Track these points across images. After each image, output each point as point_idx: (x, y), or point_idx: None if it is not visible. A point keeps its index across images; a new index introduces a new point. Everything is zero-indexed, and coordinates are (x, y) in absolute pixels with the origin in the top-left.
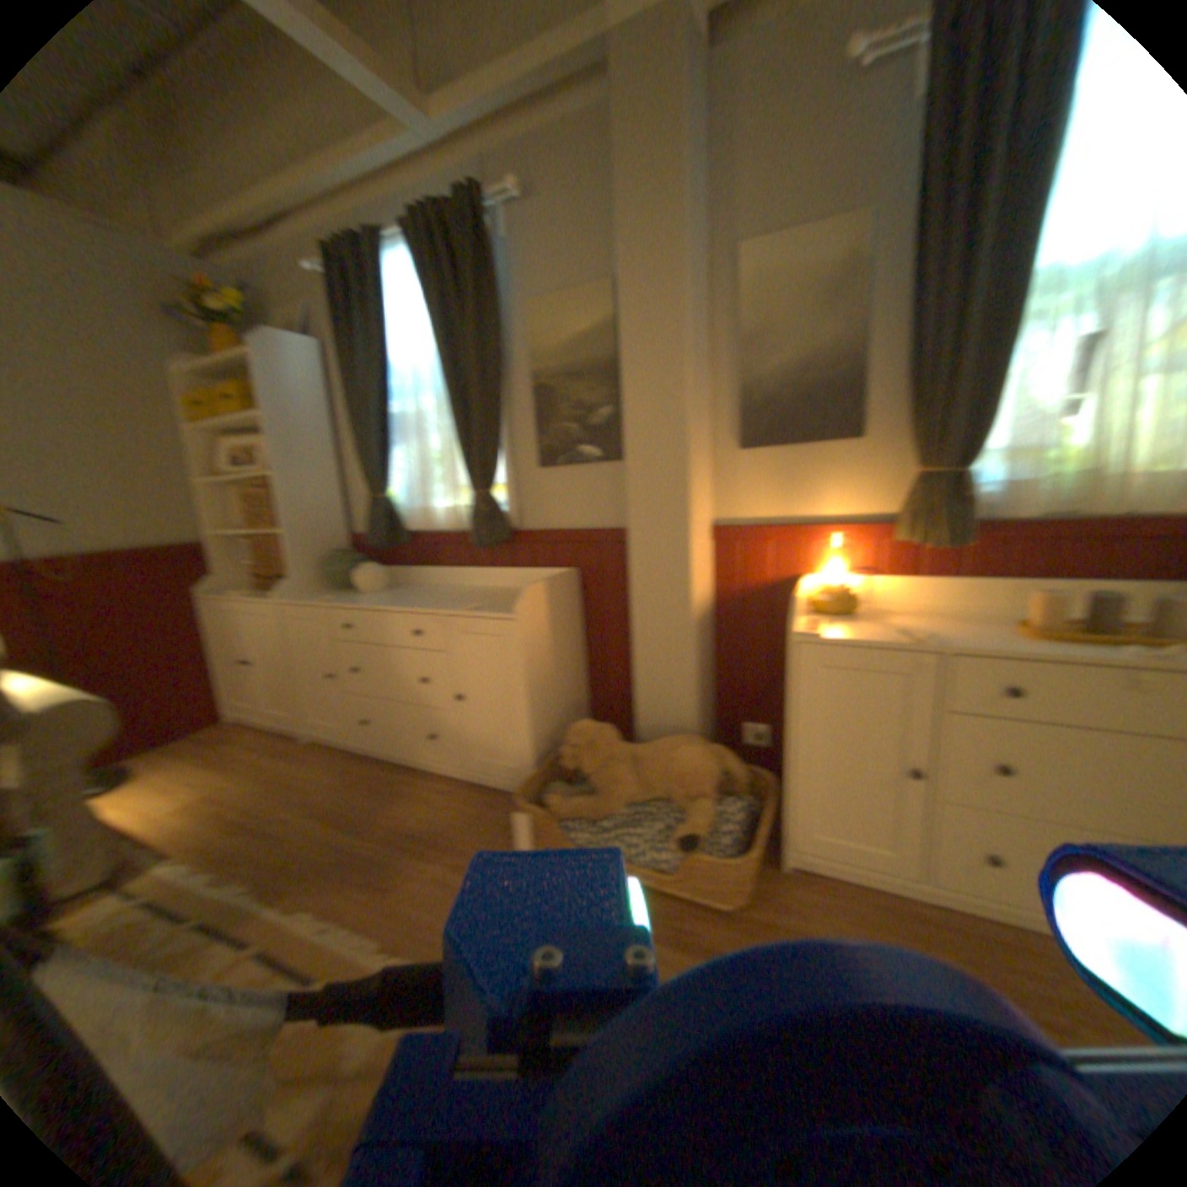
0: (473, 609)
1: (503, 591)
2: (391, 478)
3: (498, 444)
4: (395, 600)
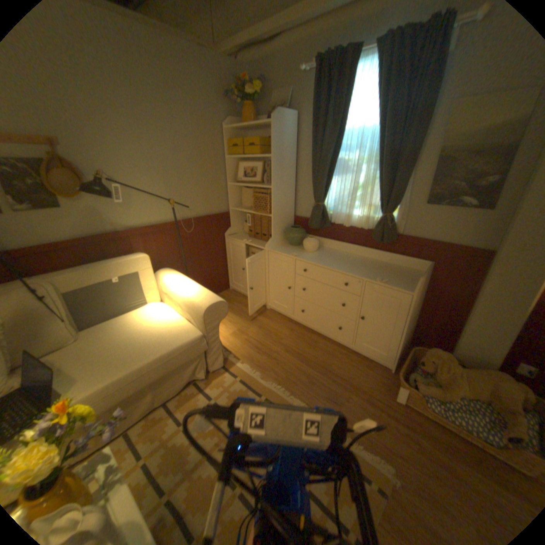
0: (382, 281)
1: (382, 263)
2: (326, 193)
3: (405, 188)
4: (327, 261)
